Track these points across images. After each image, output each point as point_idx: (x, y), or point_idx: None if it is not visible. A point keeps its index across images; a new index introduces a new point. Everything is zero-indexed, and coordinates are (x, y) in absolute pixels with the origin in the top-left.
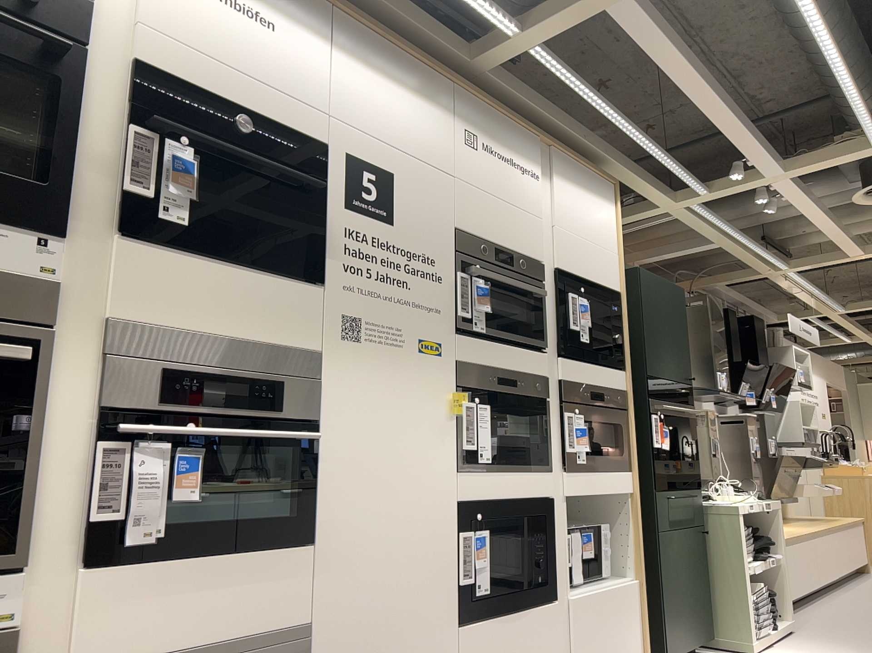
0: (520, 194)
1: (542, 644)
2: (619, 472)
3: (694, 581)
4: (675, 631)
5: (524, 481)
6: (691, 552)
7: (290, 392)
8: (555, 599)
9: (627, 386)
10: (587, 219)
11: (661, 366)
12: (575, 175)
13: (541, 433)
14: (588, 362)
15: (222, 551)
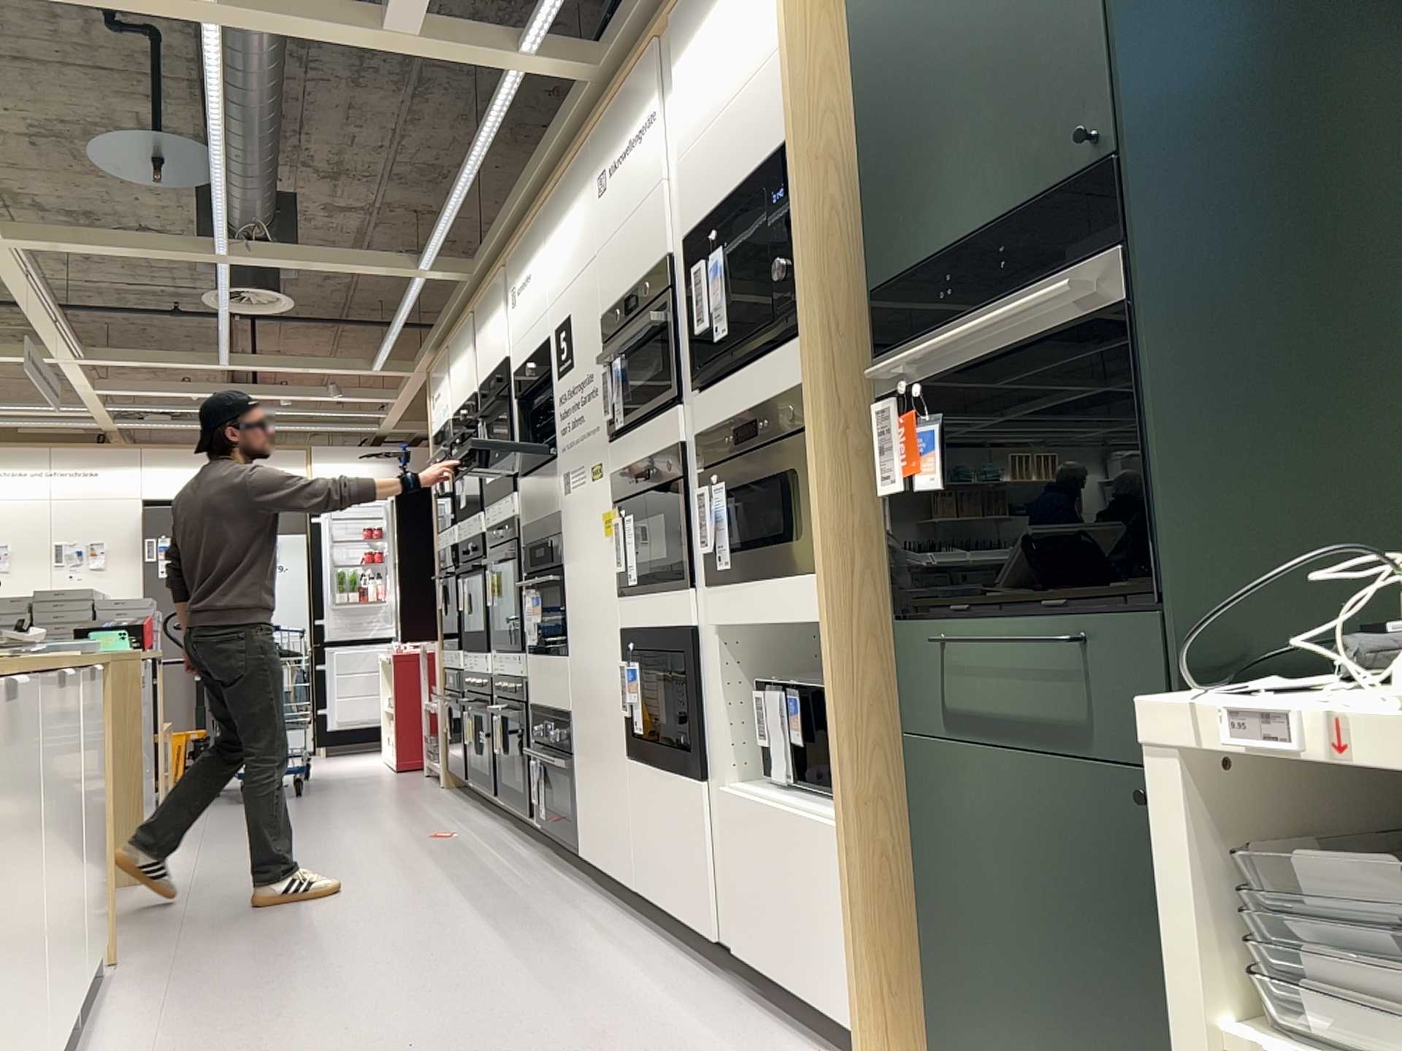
0: (640, 180)
1: (690, 832)
2: (803, 580)
3: (1117, 972)
4: (981, 1048)
5: (664, 606)
6: (1107, 860)
7: (551, 547)
8: (702, 779)
9: (812, 366)
10: (723, 61)
11: (939, 212)
12: (701, 2)
13: (677, 533)
14: (744, 367)
15: (547, 654)
